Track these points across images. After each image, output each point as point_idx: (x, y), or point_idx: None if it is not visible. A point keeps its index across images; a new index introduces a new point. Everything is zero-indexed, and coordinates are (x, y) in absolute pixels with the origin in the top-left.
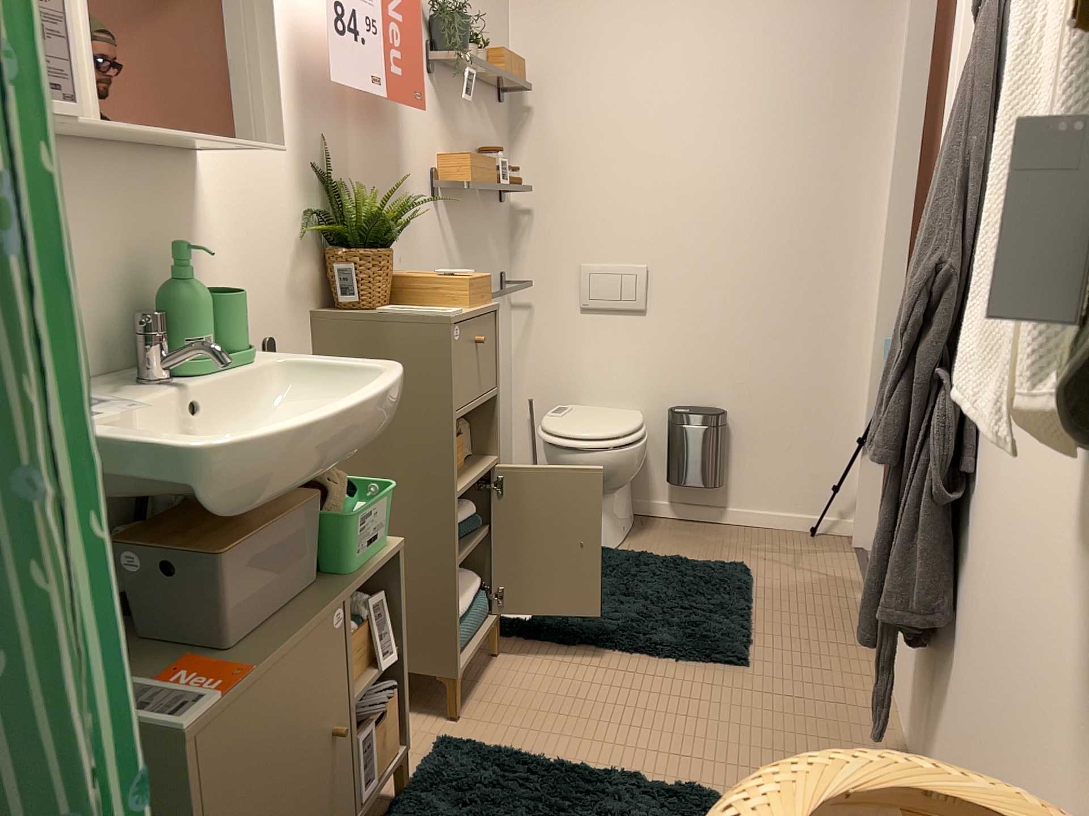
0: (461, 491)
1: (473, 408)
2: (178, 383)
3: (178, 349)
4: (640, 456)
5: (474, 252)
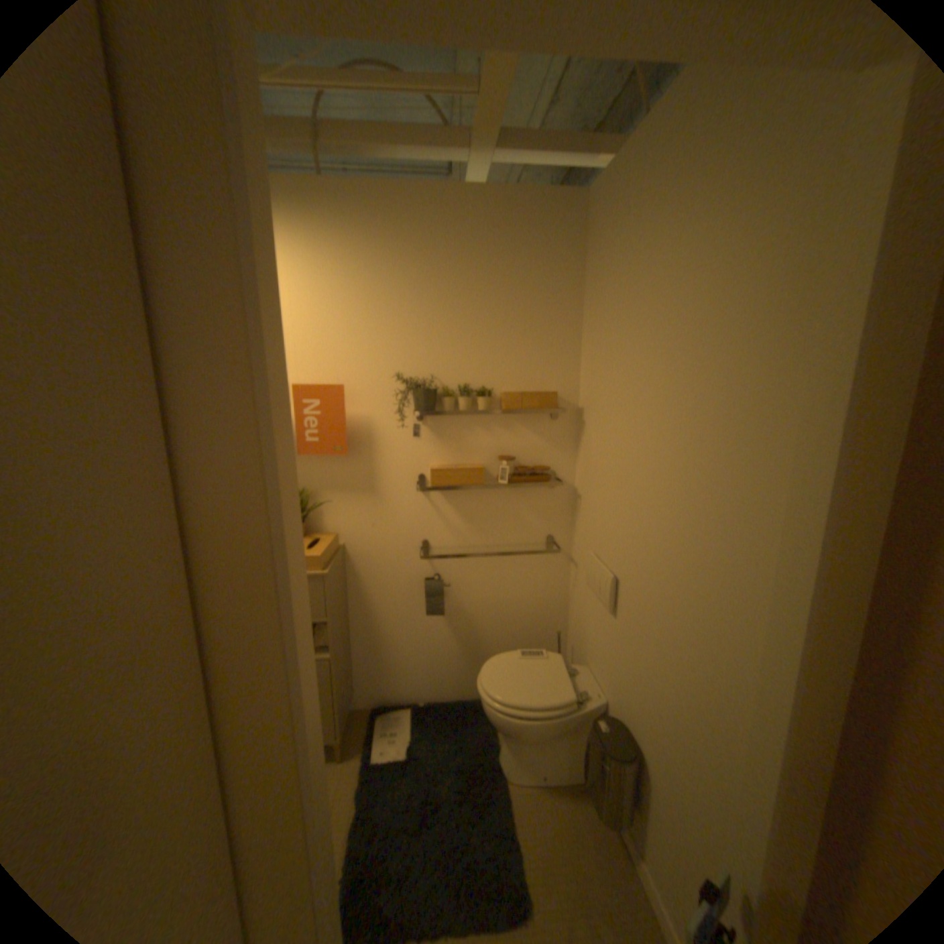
0: None
1: None
2: None
3: None
4: (523, 731)
5: (487, 517)
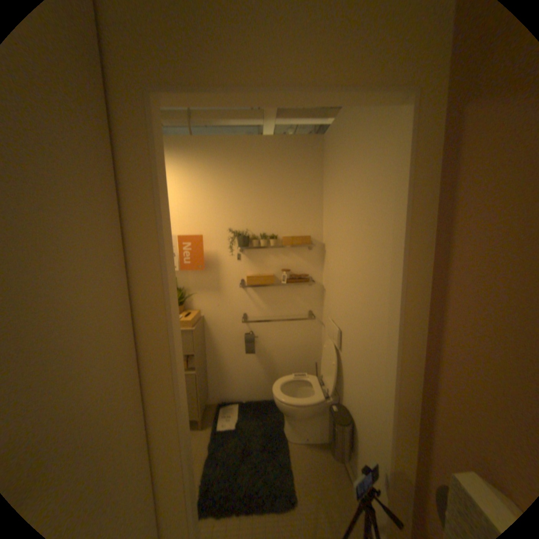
0: None
1: None
2: None
3: None
4: (294, 411)
5: (277, 301)
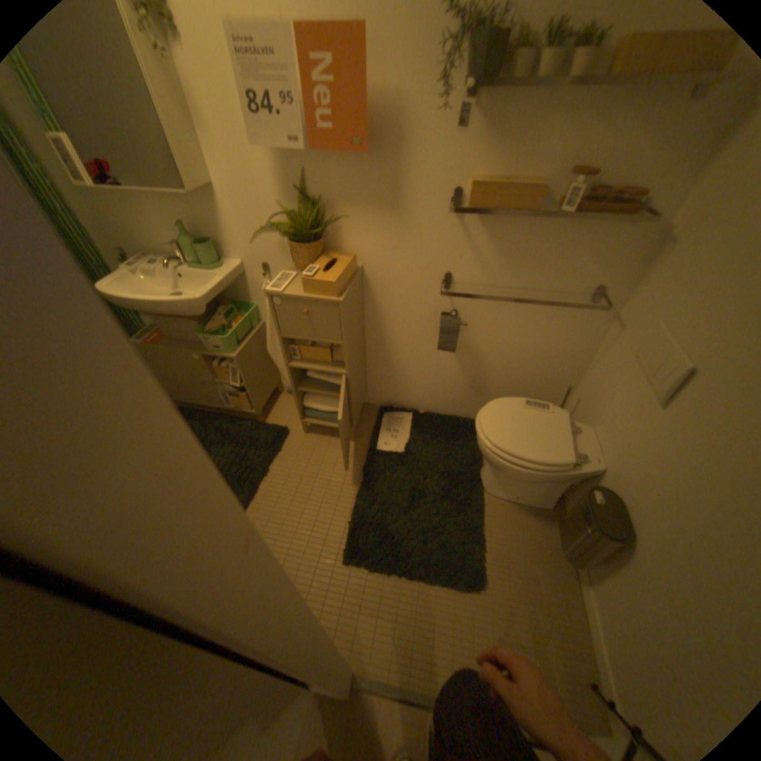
0: (293, 366)
1: (302, 339)
2: (173, 267)
3: (180, 256)
4: (512, 472)
5: (529, 253)
